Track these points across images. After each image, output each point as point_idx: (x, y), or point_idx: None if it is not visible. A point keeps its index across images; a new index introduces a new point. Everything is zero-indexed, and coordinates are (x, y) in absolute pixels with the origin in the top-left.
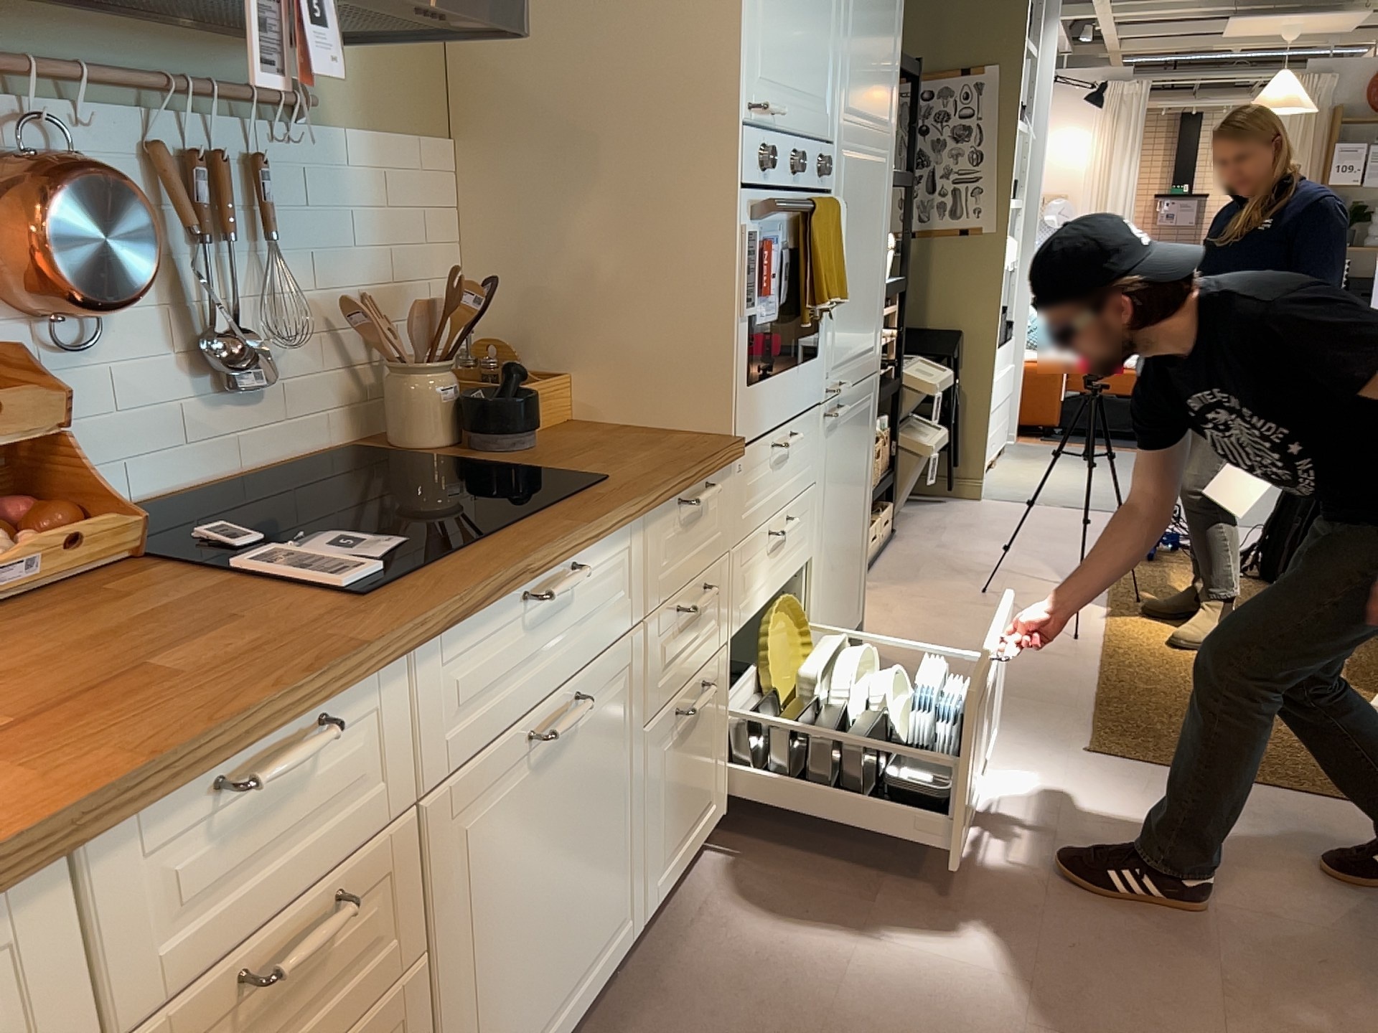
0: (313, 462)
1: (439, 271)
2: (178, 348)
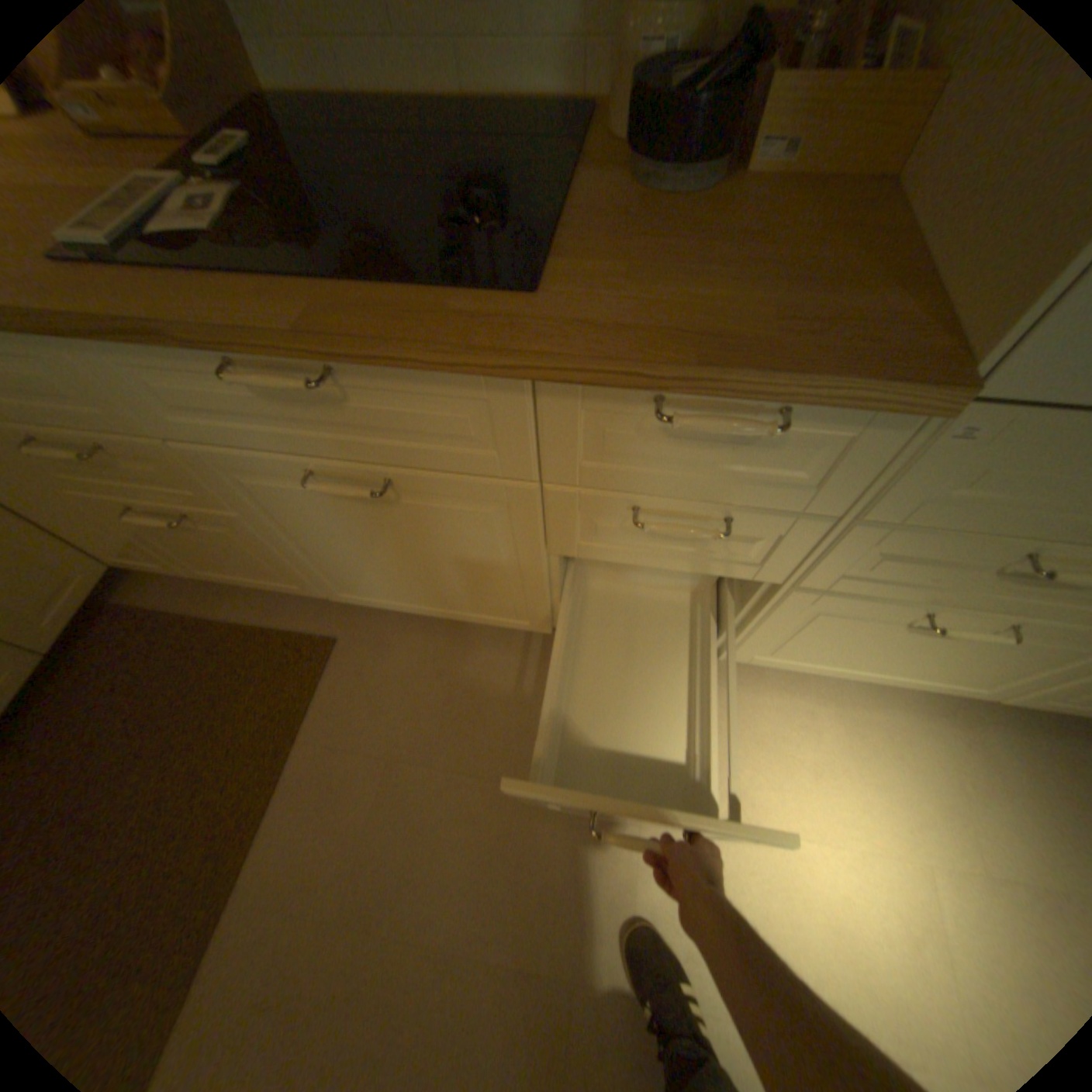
0: (548, 107)
1: None
2: None
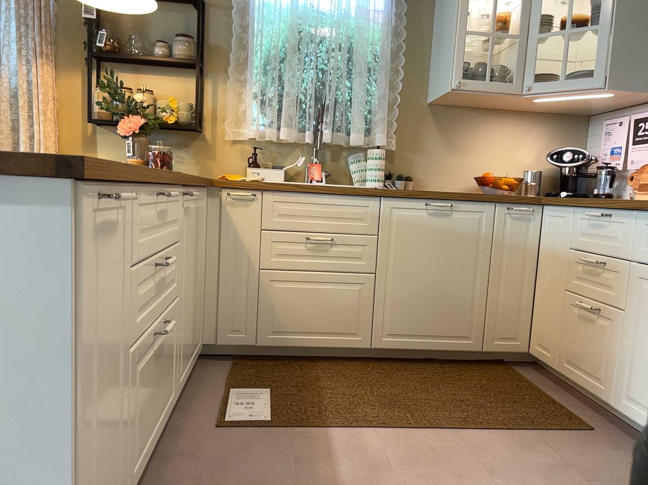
0: None
1: None
2: None
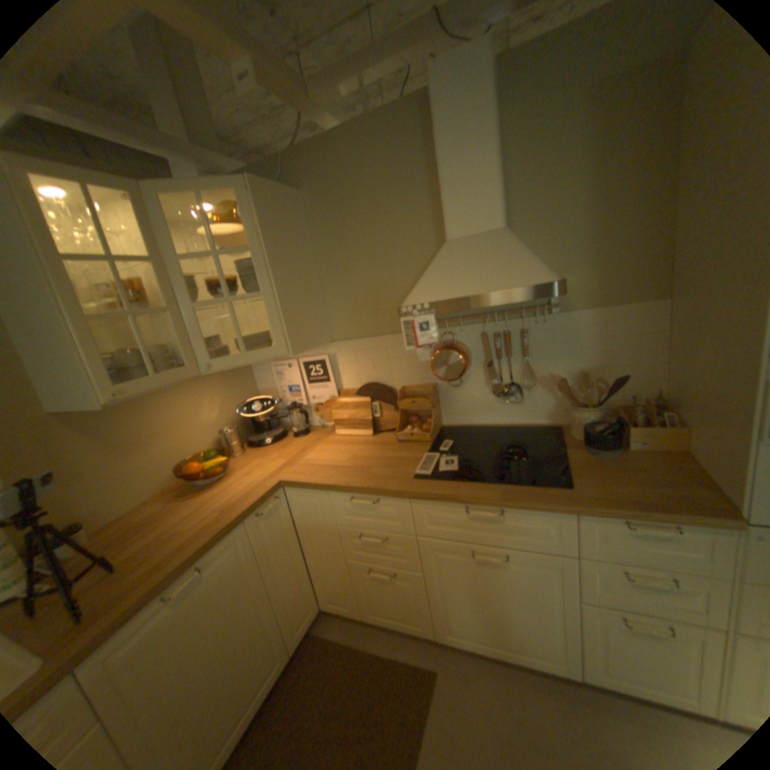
0: (543, 427)
1: (645, 360)
2: (488, 387)
